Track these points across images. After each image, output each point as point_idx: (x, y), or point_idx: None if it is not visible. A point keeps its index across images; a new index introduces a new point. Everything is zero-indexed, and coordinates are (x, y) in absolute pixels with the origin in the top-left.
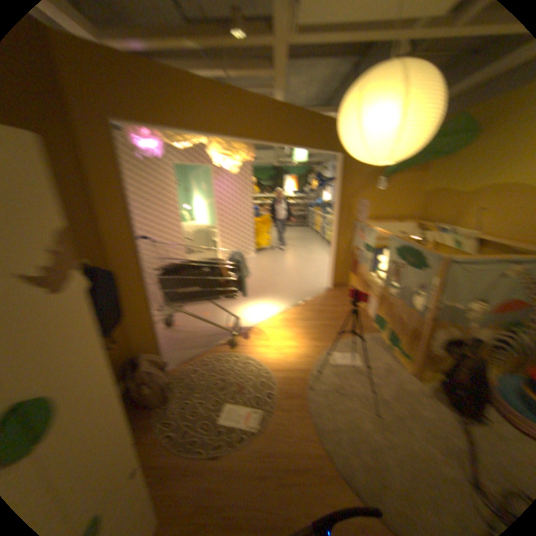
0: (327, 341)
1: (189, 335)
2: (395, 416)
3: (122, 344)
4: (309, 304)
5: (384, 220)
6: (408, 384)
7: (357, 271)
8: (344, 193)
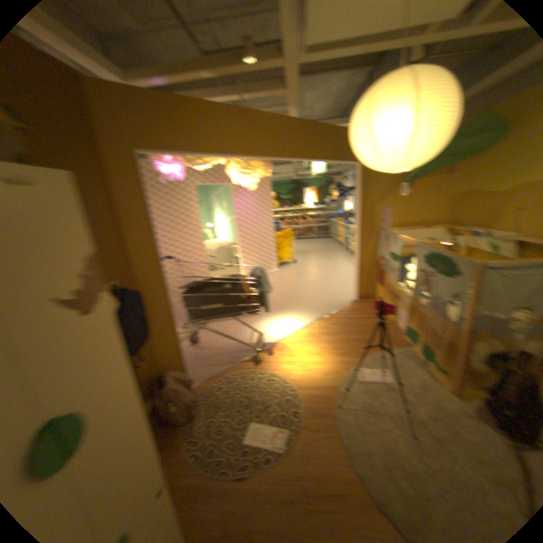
0: (354, 356)
1: (213, 351)
2: (434, 438)
3: (149, 362)
4: (334, 317)
5: (410, 227)
6: (447, 402)
7: (384, 281)
8: (364, 202)
